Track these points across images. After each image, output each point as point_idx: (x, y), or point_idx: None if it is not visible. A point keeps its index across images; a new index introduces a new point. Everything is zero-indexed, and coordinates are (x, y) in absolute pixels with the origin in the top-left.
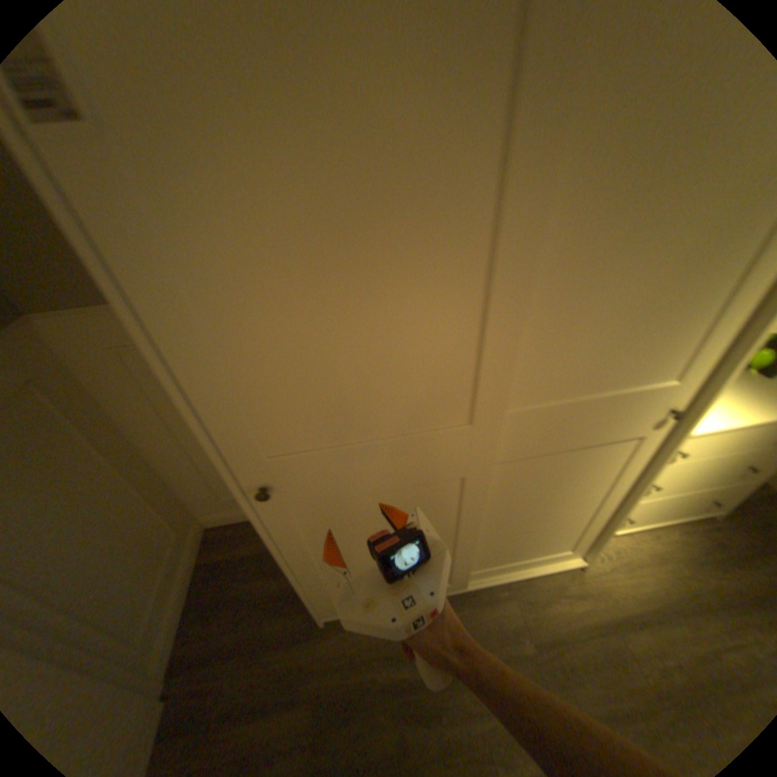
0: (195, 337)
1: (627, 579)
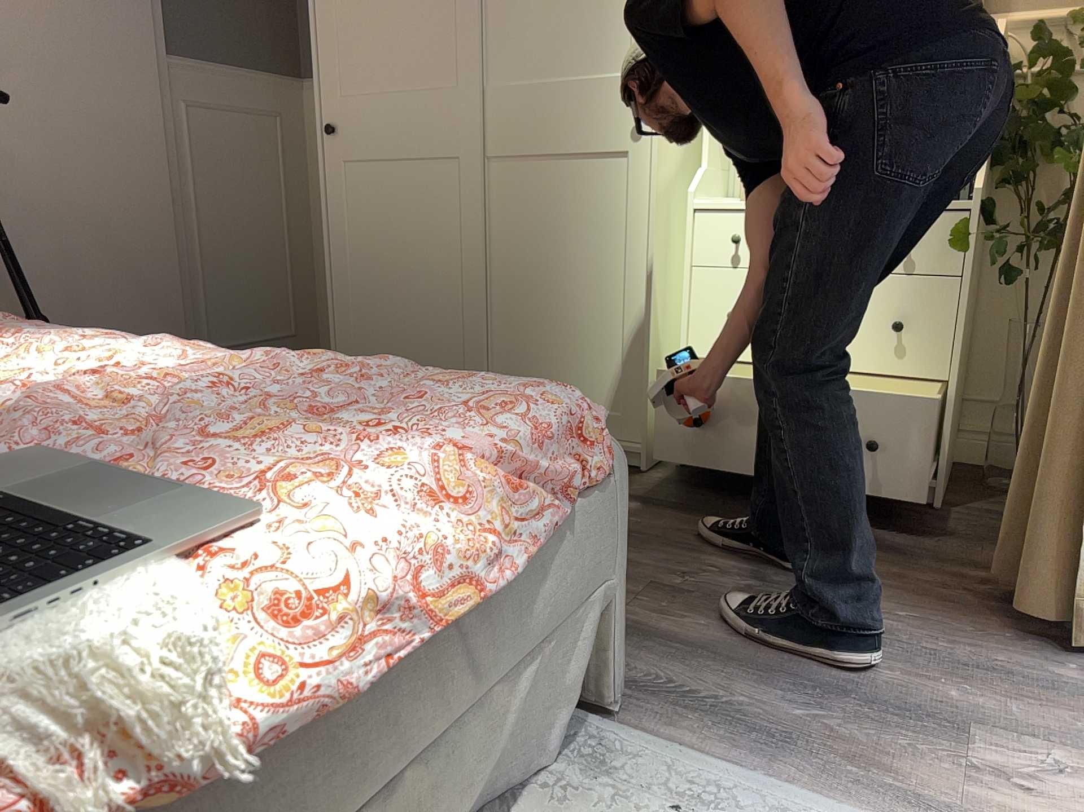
0: None
1: (690, 489)
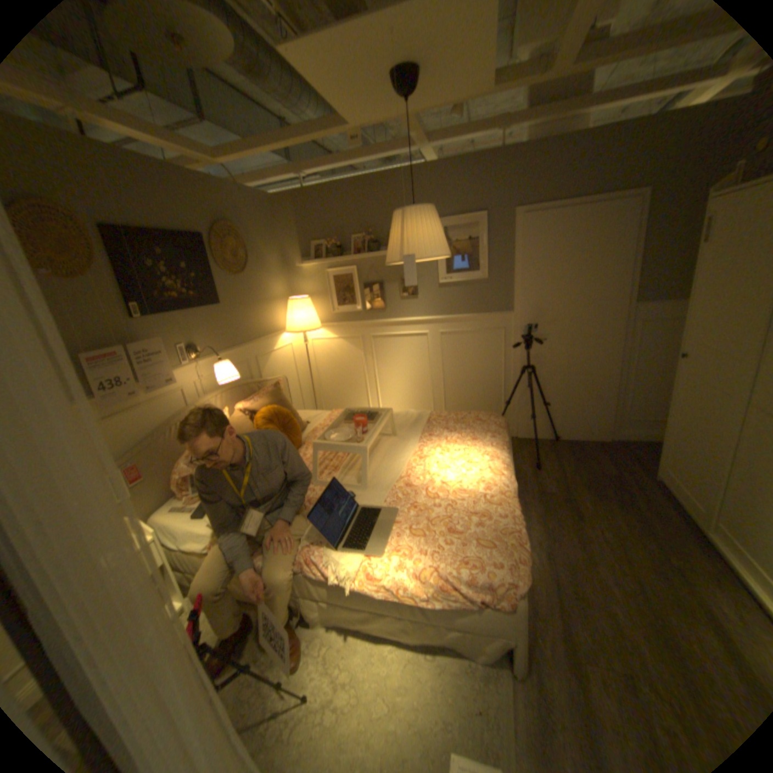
0: (701, 289)
1: None
